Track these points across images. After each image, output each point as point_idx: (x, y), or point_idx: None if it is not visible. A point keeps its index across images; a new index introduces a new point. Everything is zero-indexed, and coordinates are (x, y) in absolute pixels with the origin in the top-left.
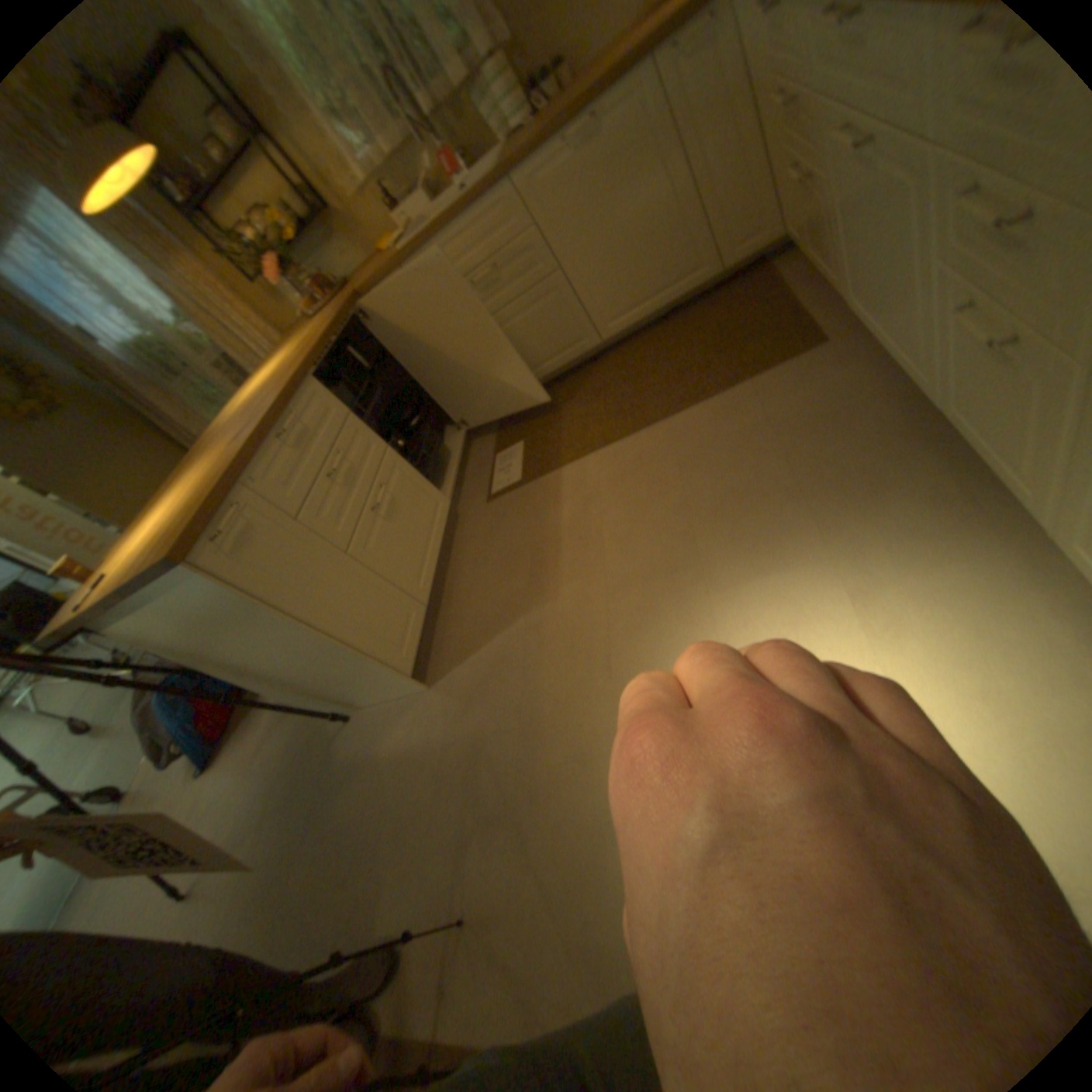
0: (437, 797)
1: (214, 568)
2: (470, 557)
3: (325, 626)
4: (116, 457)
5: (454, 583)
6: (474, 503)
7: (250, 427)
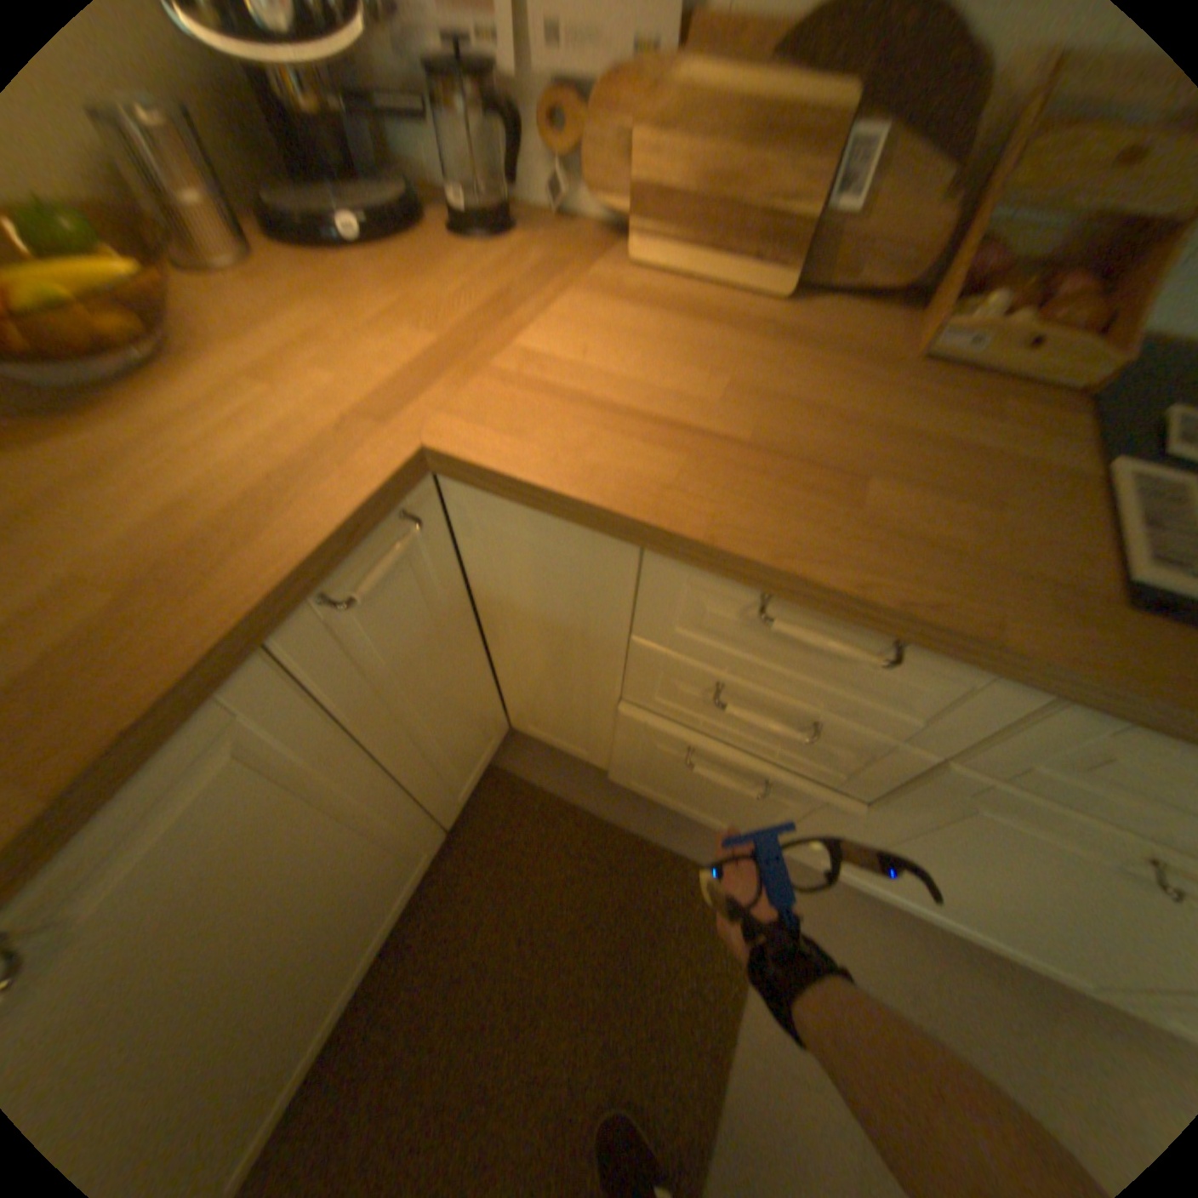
0: None
1: None
2: None
3: None
4: None
5: None
6: None
7: None
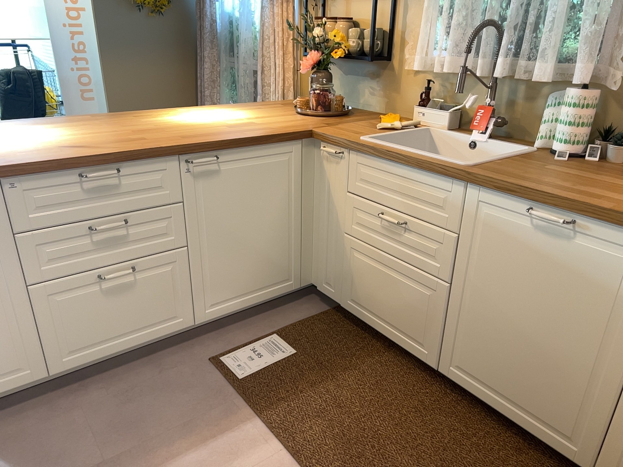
0: None
1: None
2: (133, 382)
3: None
4: (158, 64)
5: (98, 383)
6: (208, 346)
7: (76, 153)
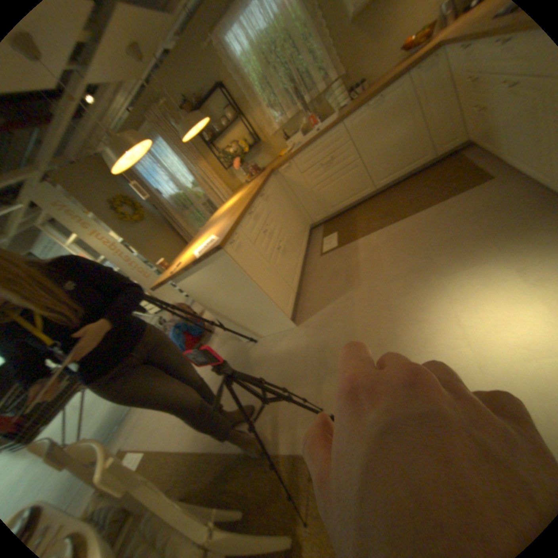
0: (305, 366)
1: (232, 253)
2: (314, 277)
3: (263, 287)
4: (161, 240)
5: (307, 287)
6: (315, 257)
7: (240, 210)
